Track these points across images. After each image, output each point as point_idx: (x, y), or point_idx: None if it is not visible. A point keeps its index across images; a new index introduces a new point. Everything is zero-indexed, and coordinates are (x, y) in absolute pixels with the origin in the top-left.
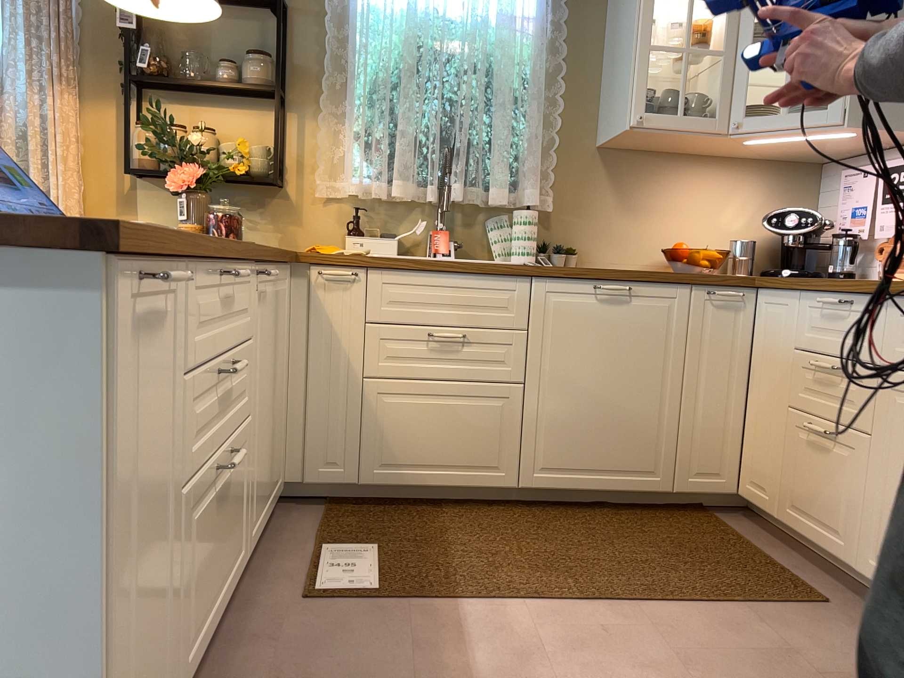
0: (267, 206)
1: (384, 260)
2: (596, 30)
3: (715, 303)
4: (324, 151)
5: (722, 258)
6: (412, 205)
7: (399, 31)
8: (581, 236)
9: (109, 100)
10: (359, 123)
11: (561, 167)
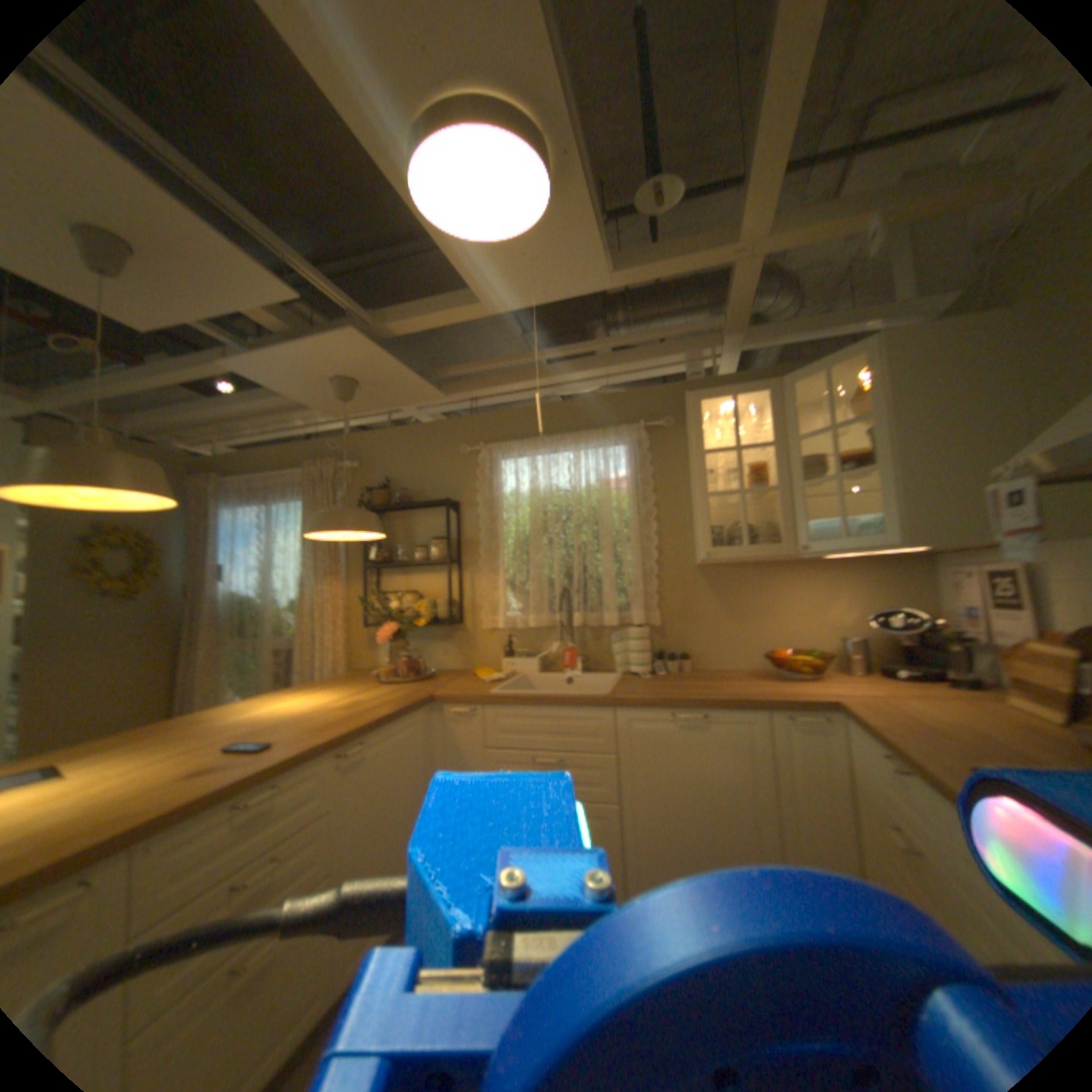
0: (454, 638)
1: (496, 699)
2: (682, 476)
3: (800, 730)
4: (487, 596)
5: (826, 664)
6: (552, 629)
7: (530, 506)
8: (695, 643)
9: (361, 578)
10: (504, 576)
11: (667, 587)
